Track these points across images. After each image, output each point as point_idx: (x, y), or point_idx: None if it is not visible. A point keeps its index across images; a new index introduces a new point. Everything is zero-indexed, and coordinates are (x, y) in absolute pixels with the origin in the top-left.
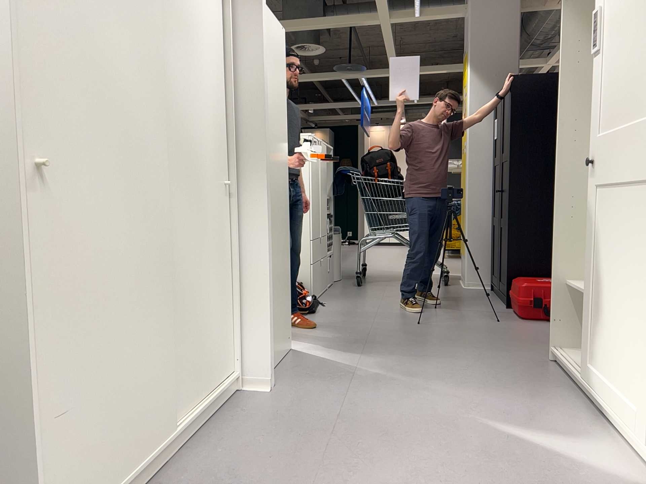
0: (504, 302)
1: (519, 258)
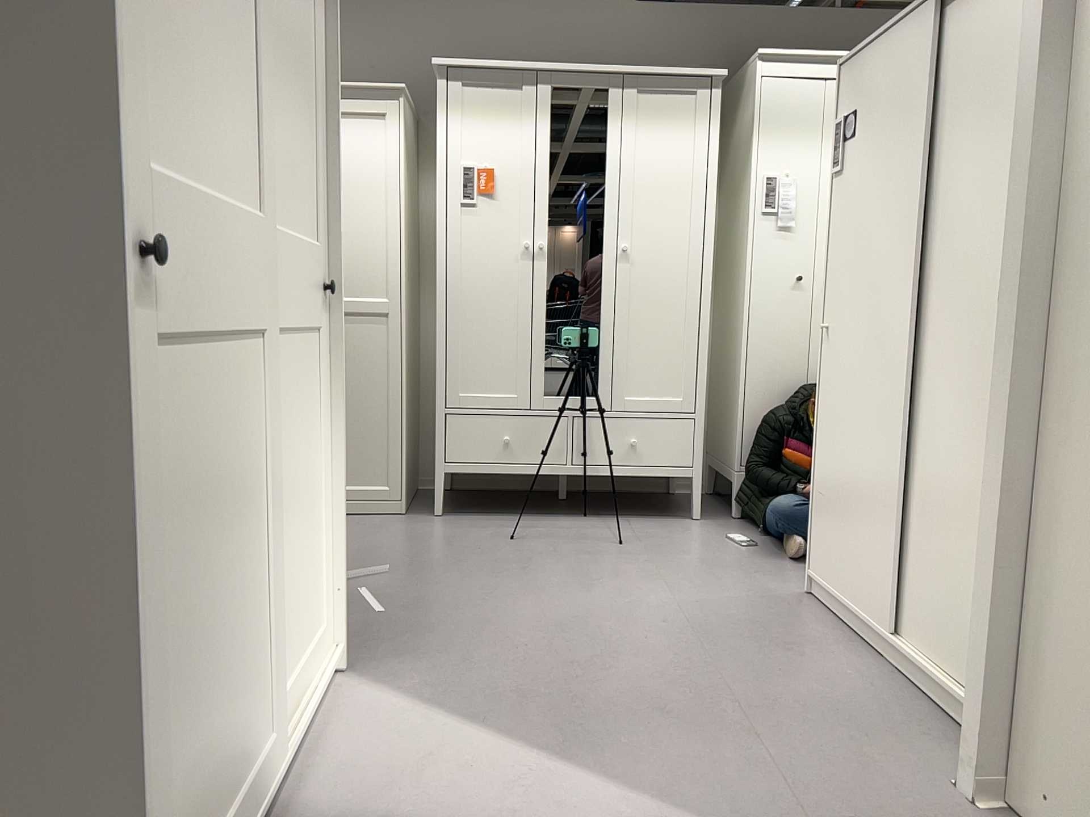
0: None
1: None
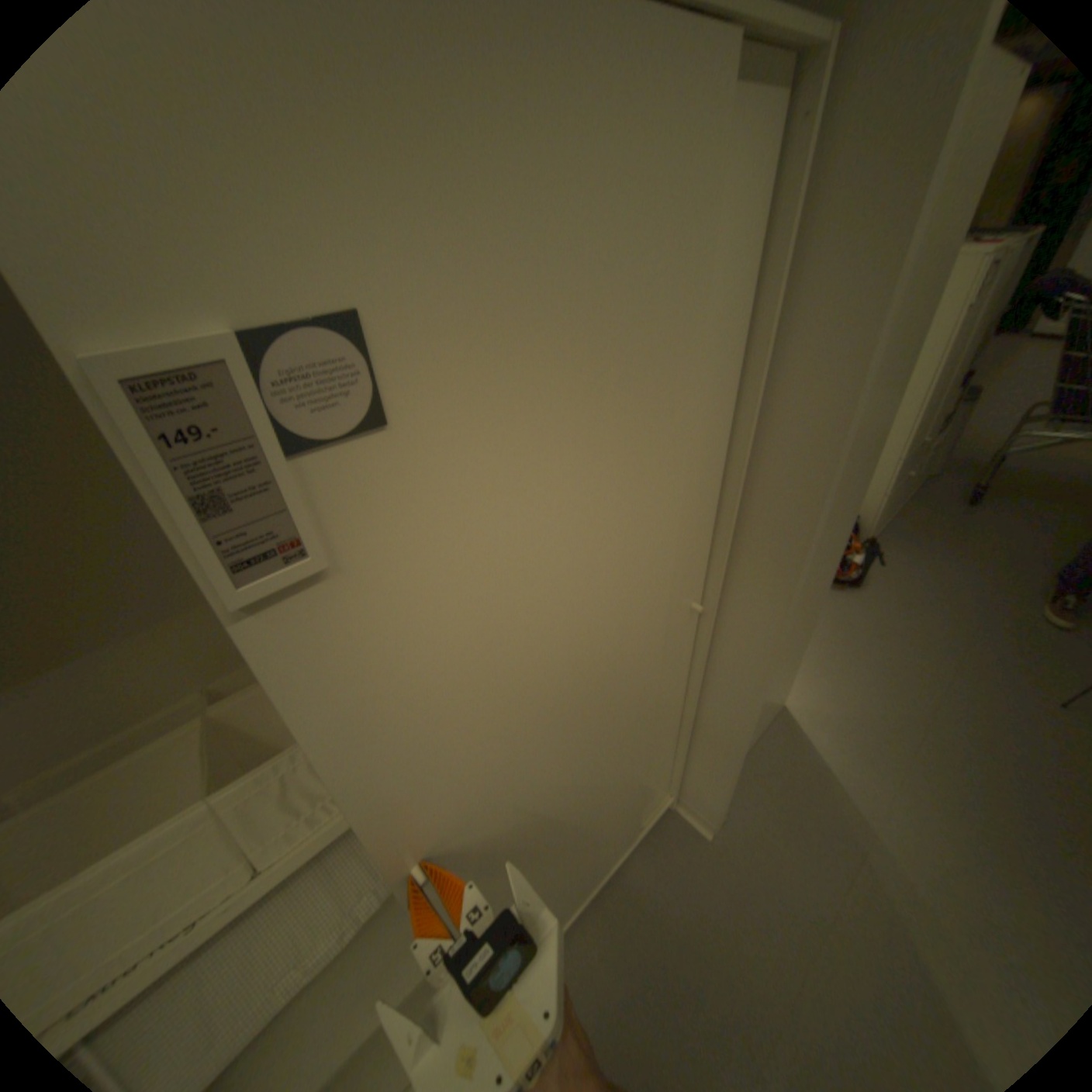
0: None
1: None
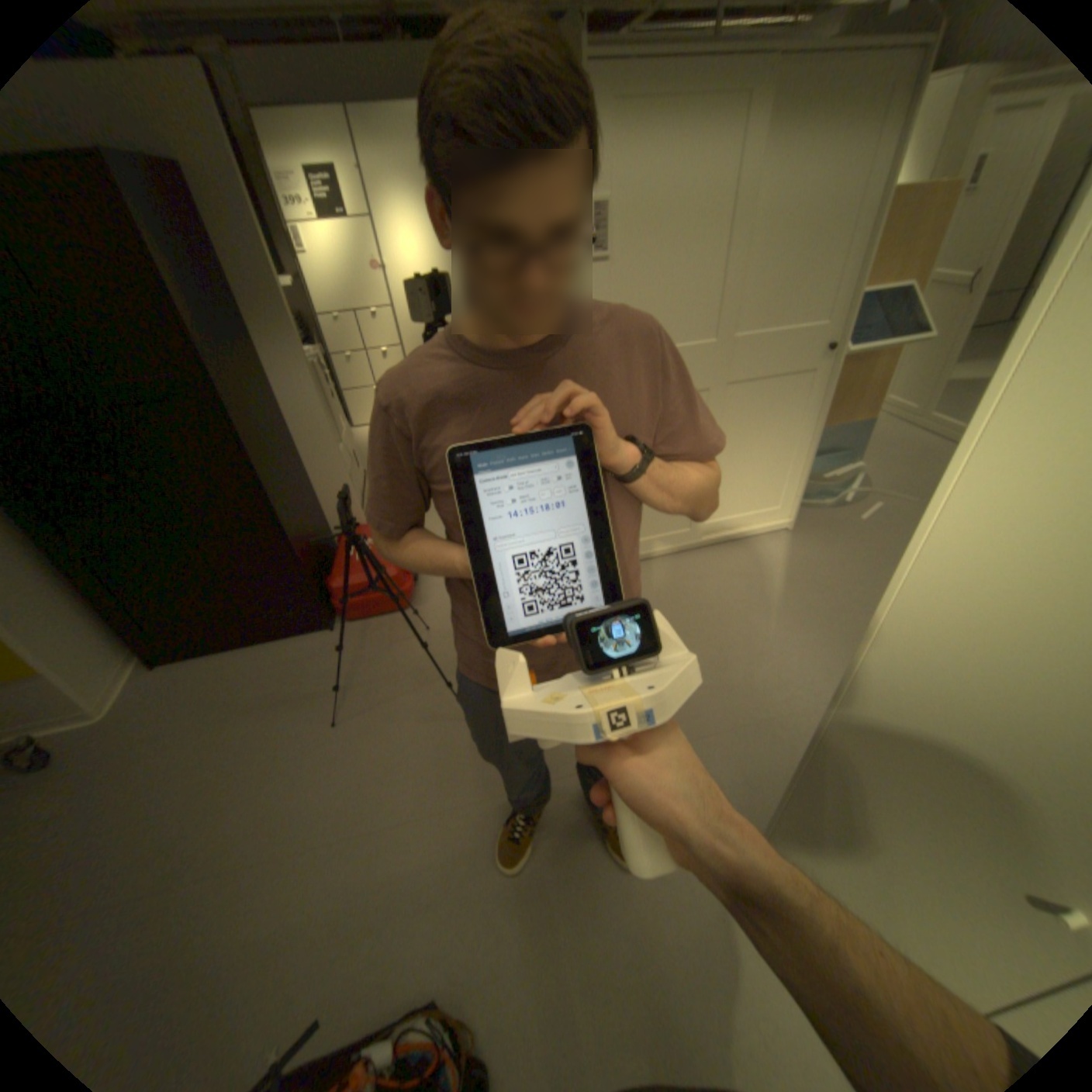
0: (330, 626)
1: (306, 554)
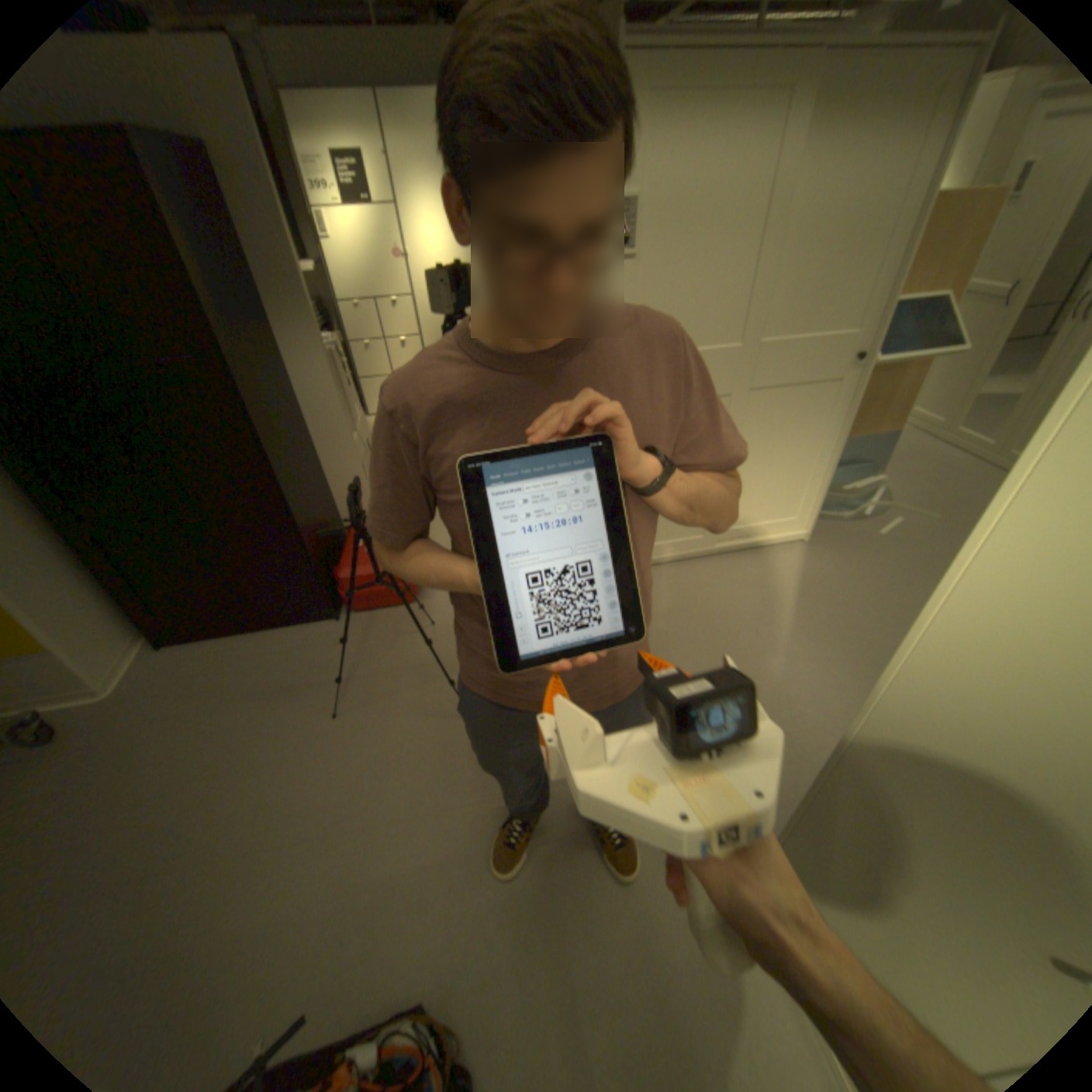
0: (336, 616)
1: (315, 543)
